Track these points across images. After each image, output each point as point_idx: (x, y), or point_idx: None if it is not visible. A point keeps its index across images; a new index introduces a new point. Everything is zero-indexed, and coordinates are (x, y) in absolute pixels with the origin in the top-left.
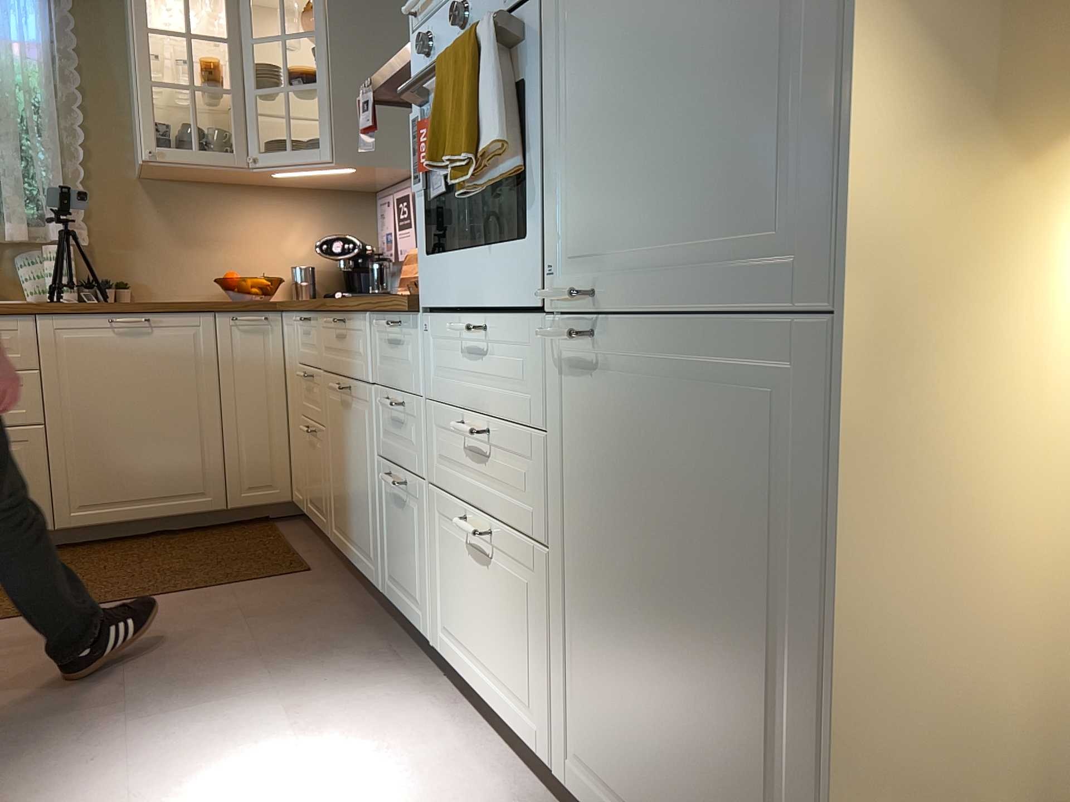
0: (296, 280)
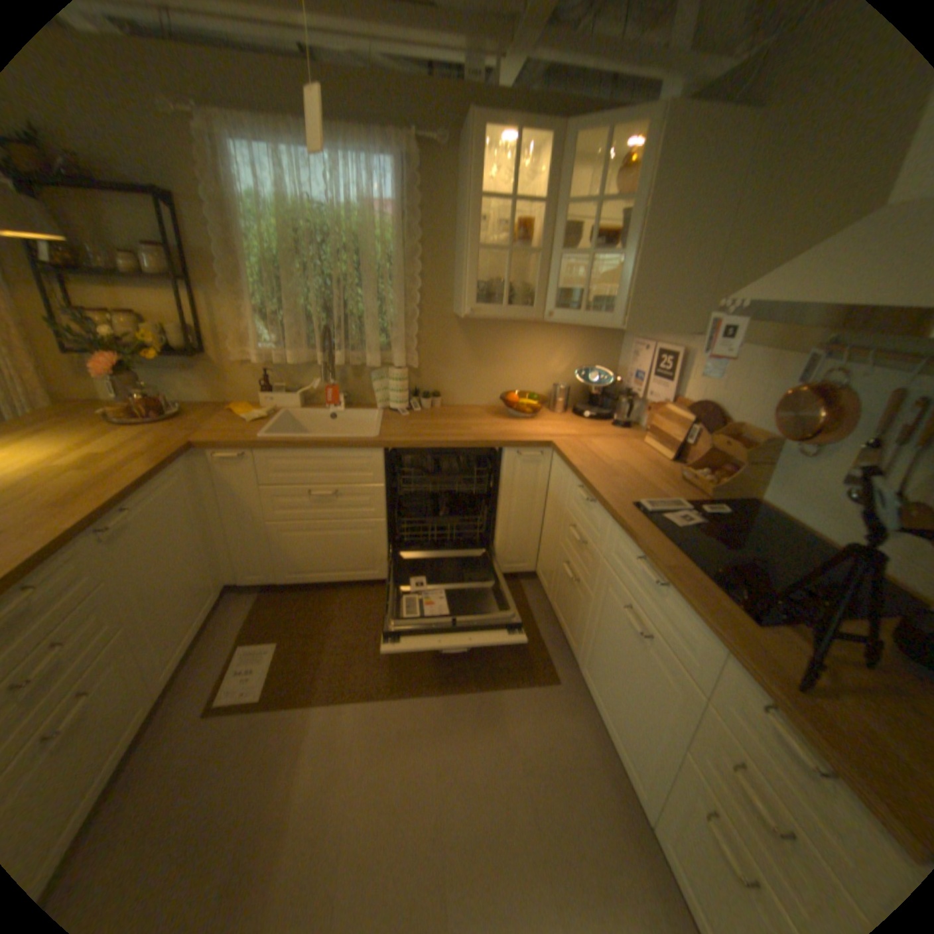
0: (551, 393)
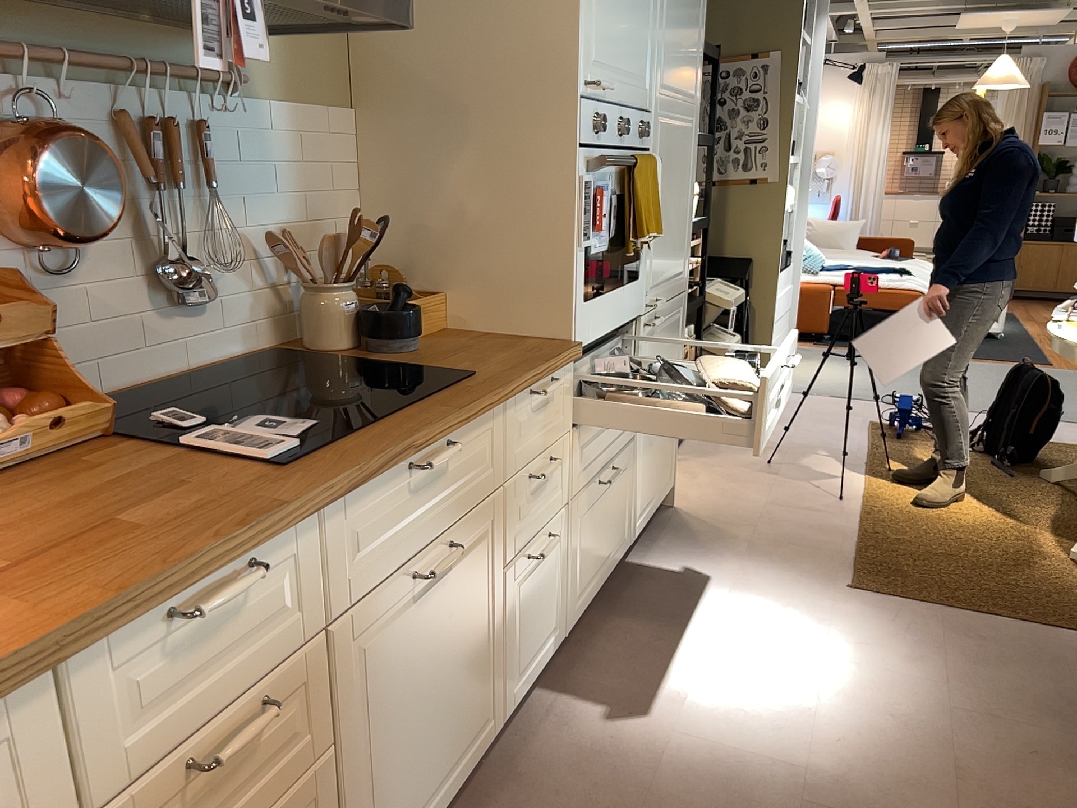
0: None
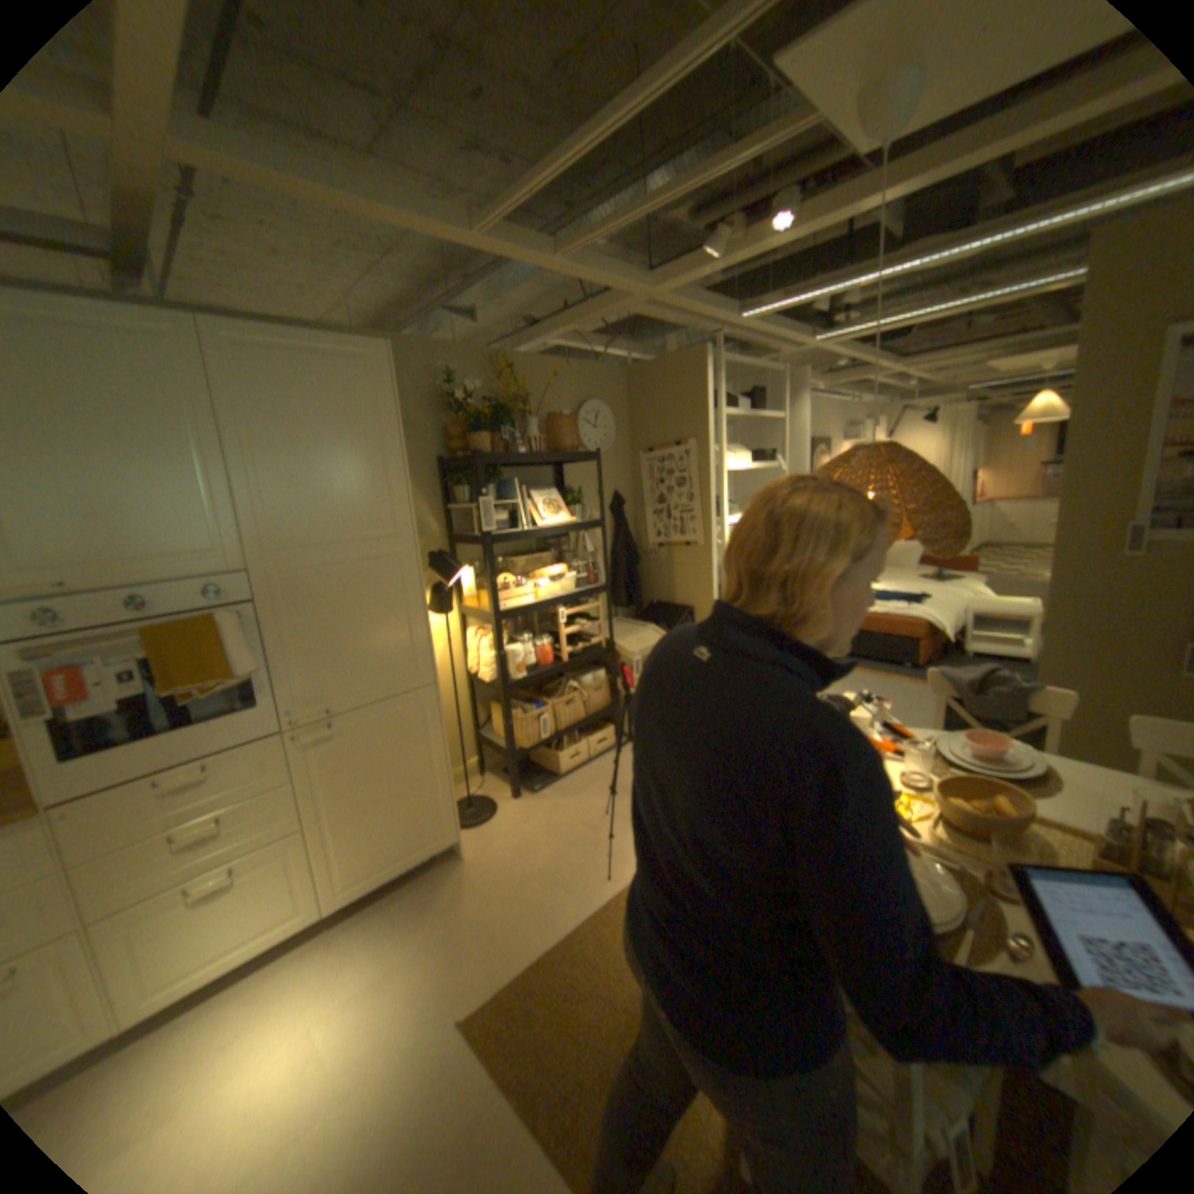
0: None
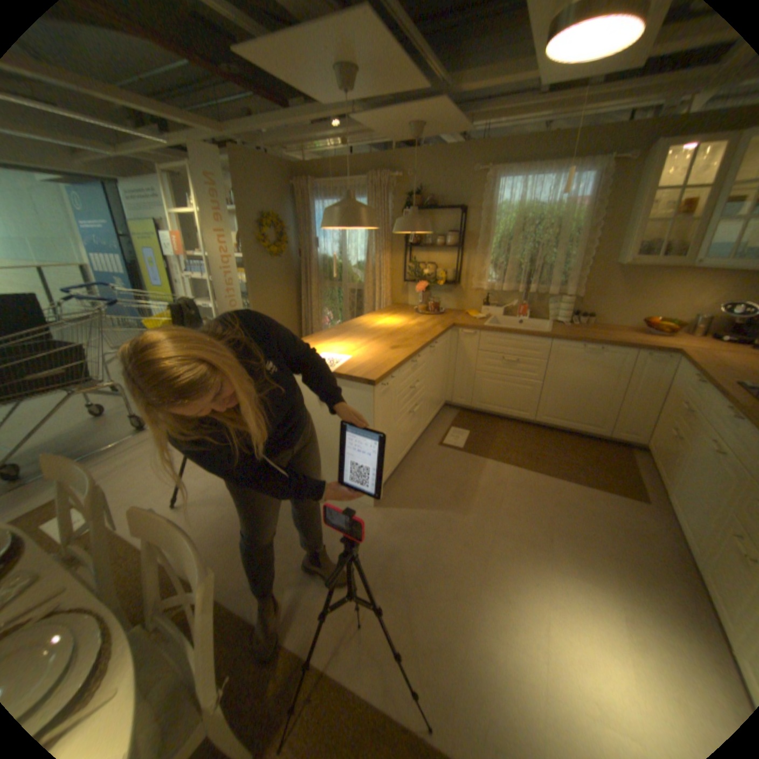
0: (694, 321)
